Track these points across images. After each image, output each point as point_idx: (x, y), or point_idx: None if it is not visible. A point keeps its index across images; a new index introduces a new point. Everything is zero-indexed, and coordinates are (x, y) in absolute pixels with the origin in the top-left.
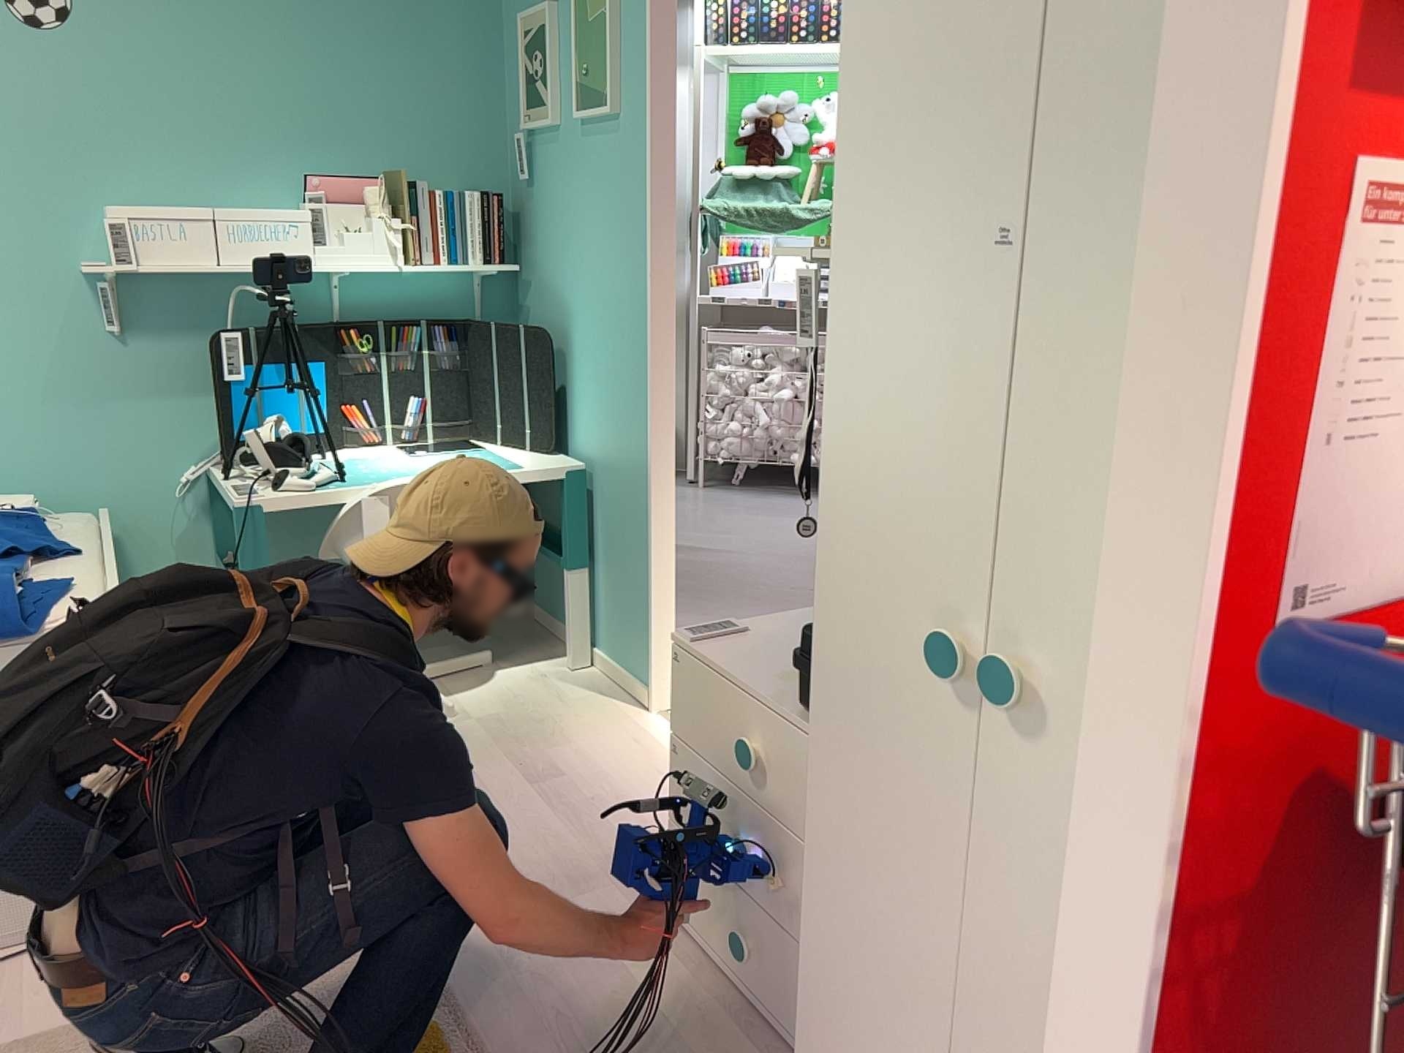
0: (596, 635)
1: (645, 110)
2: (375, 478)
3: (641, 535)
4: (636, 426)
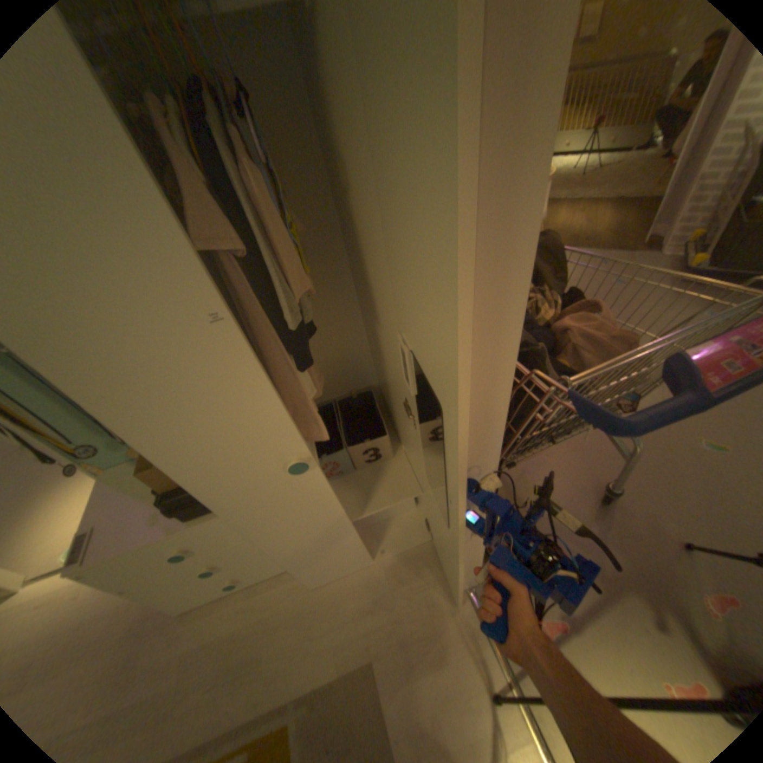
0: None
1: None
2: None
3: None
4: None
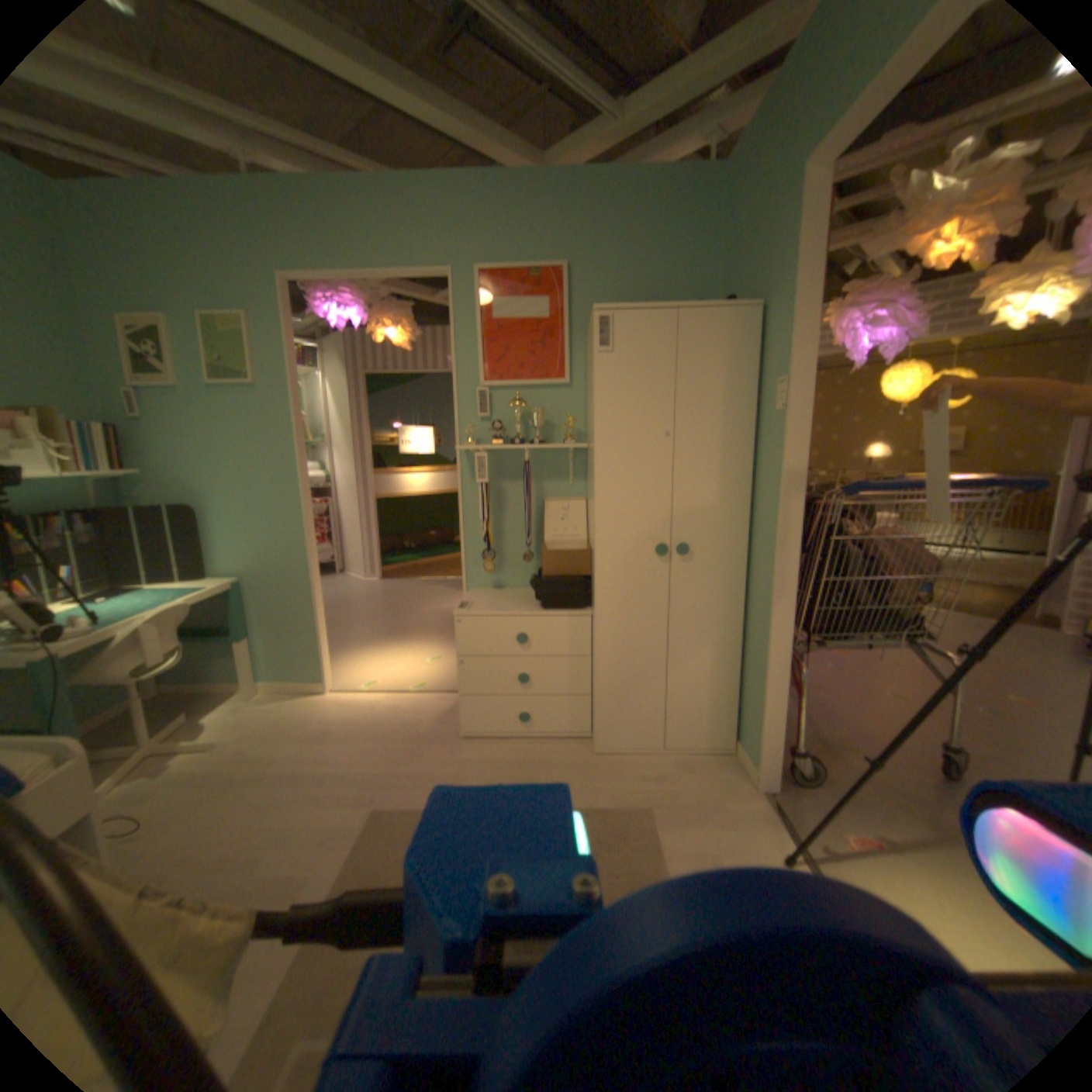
0: (255, 676)
1: (284, 385)
2: (116, 618)
3: (302, 605)
4: (290, 549)
